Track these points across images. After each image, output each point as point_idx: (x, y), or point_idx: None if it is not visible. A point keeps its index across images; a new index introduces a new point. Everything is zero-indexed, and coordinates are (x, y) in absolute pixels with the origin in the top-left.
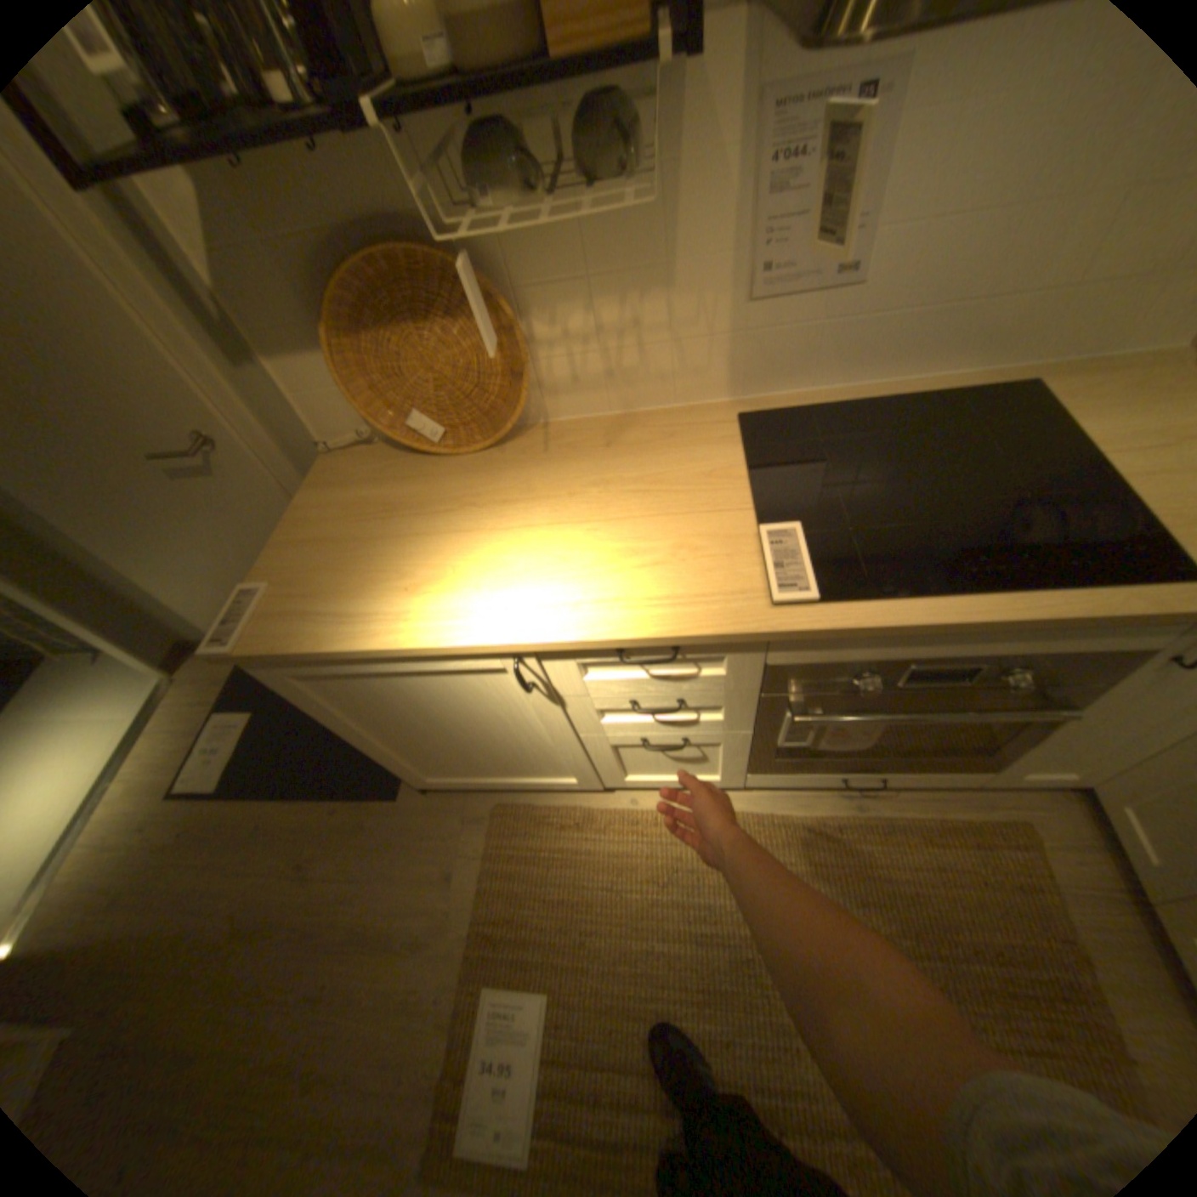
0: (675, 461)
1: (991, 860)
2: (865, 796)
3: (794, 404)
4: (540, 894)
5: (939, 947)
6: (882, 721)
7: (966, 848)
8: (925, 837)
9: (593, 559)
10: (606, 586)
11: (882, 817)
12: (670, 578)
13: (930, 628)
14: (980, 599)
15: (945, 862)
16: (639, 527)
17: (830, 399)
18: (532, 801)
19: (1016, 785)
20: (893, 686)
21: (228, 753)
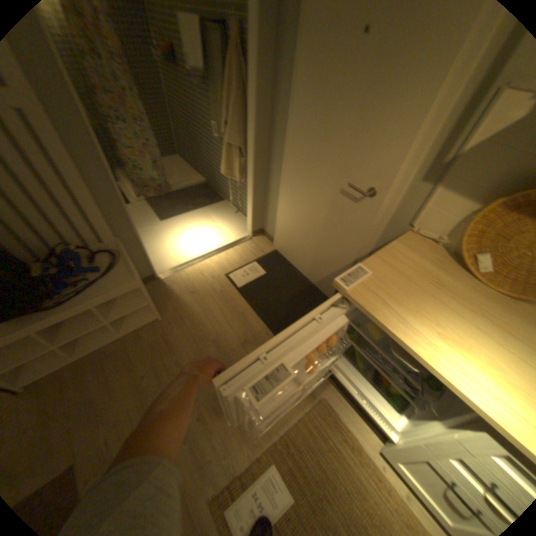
0: None
1: None
2: None
3: None
4: (319, 458)
5: None
6: None
7: None
8: None
9: None
10: None
11: None
12: None
13: None
14: None
15: None
16: None
17: None
18: (340, 416)
19: None
20: None
21: (252, 280)
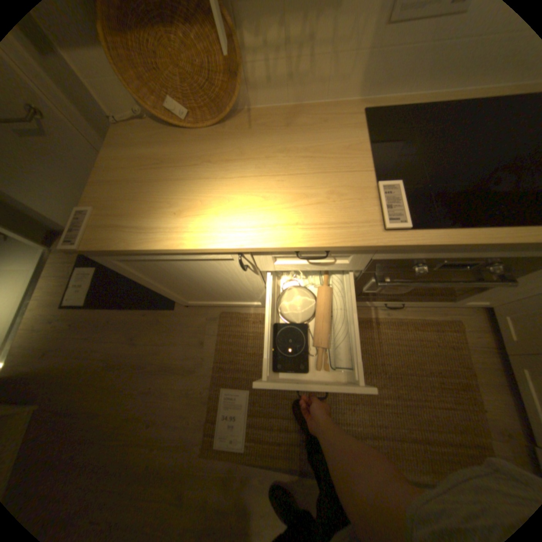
0: (328, 138)
1: (442, 336)
2: (391, 309)
3: (397, 103)
4: (244, 351)
5: (416, 371)
6: (421, 286)
7: (432, 331)
8: (416, 327)
9: (282, 199)
10: (291, 216)
11: (397, 318)
12: (327, 212)
13: (467, 245)
14: (499, 230)
15: (423, 337)
16: (308, 180)
17: (418, 101)
18: (239, 311)
19: (460, 306)
20: (430, 269)
21: (86, 287)
